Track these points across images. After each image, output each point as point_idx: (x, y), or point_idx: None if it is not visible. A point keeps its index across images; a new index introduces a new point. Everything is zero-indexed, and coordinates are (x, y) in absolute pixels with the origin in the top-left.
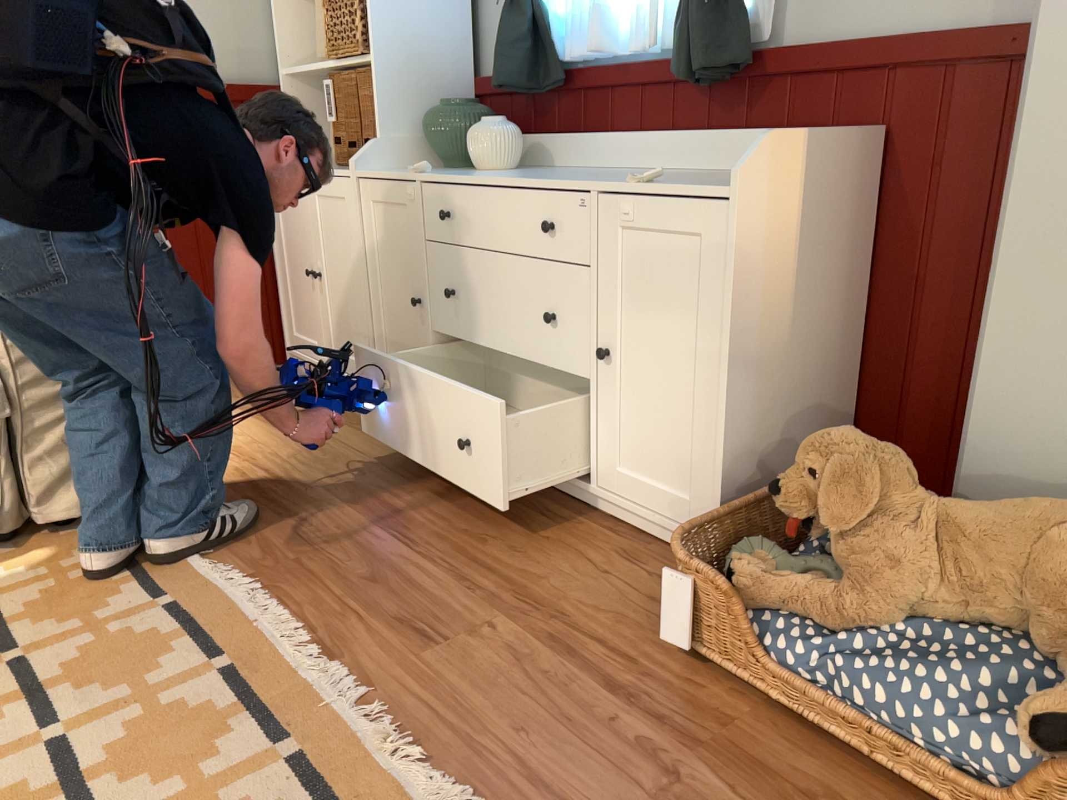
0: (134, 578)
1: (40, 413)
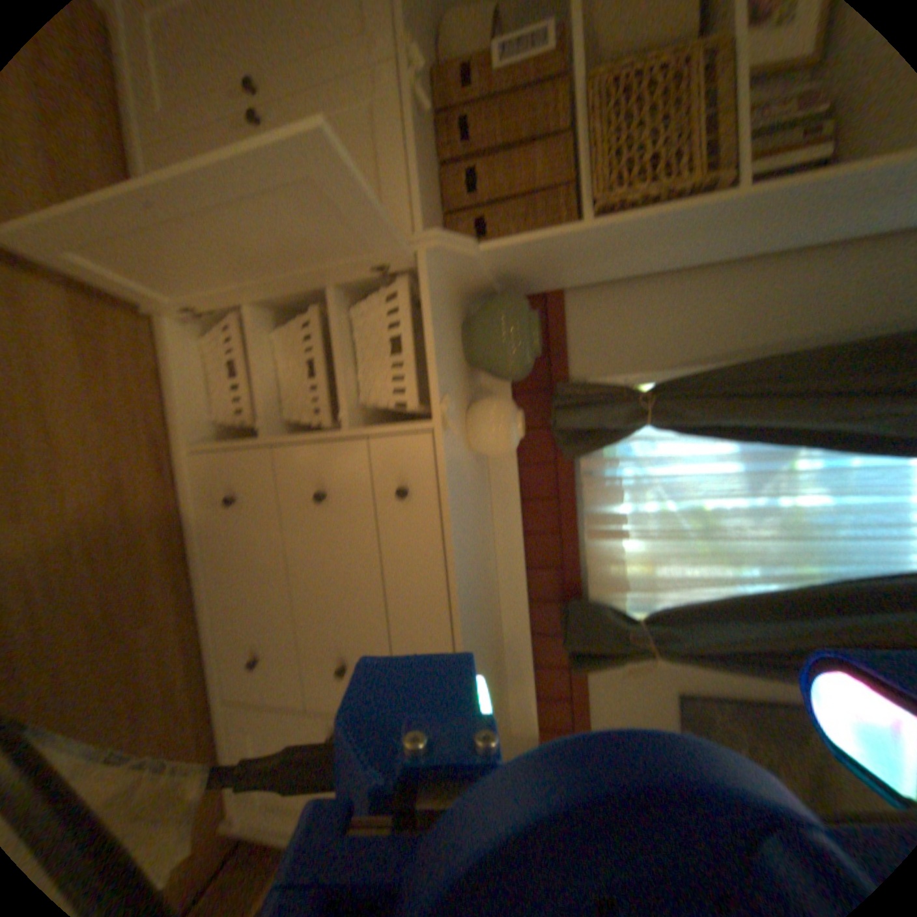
0: None
1: None
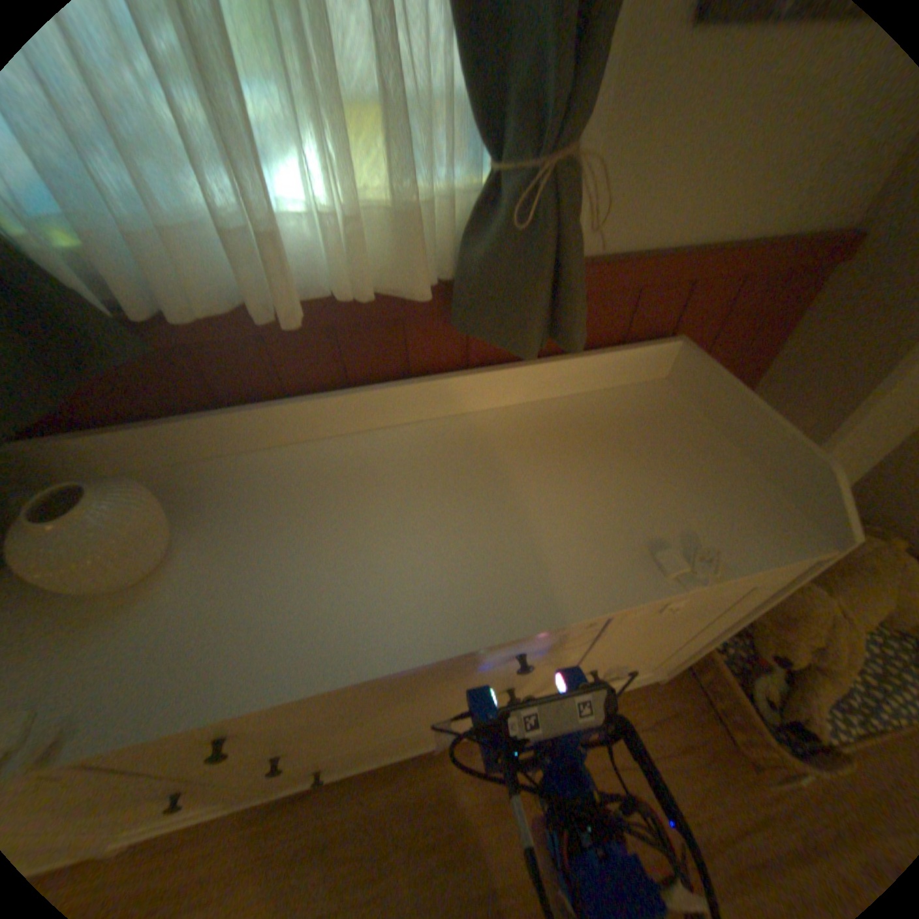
0: None
1: None
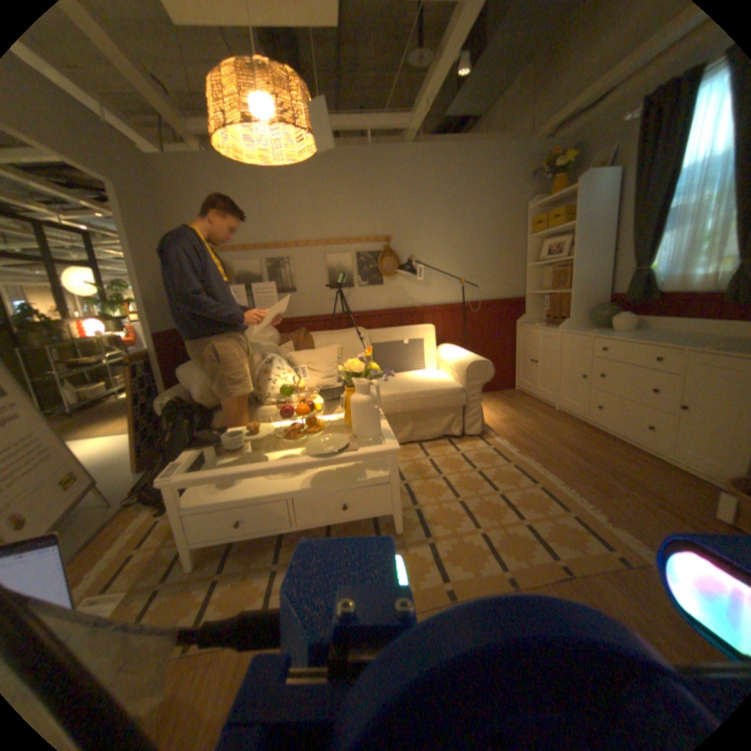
0: (498, 455)
1: (470, 404)
